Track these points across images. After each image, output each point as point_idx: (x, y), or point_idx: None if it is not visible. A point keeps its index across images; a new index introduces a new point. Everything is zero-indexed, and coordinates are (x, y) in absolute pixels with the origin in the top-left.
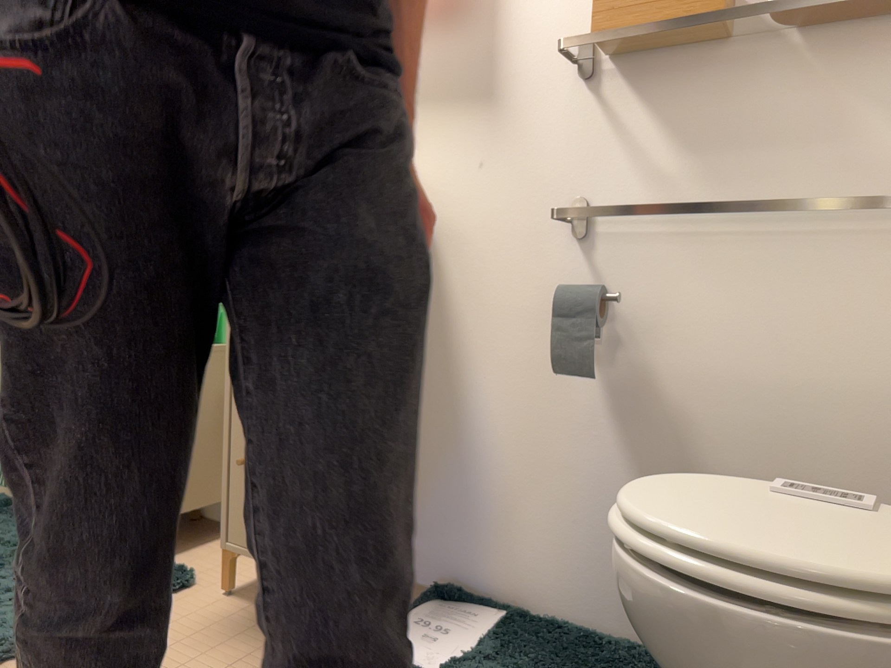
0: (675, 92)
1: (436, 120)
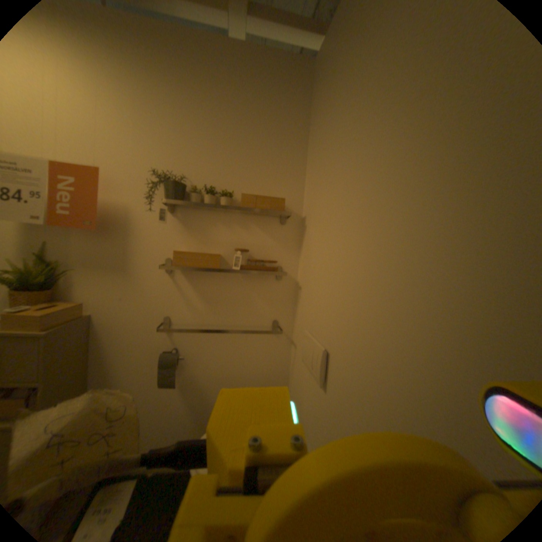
0: (204, 282)
1: (96, 276)
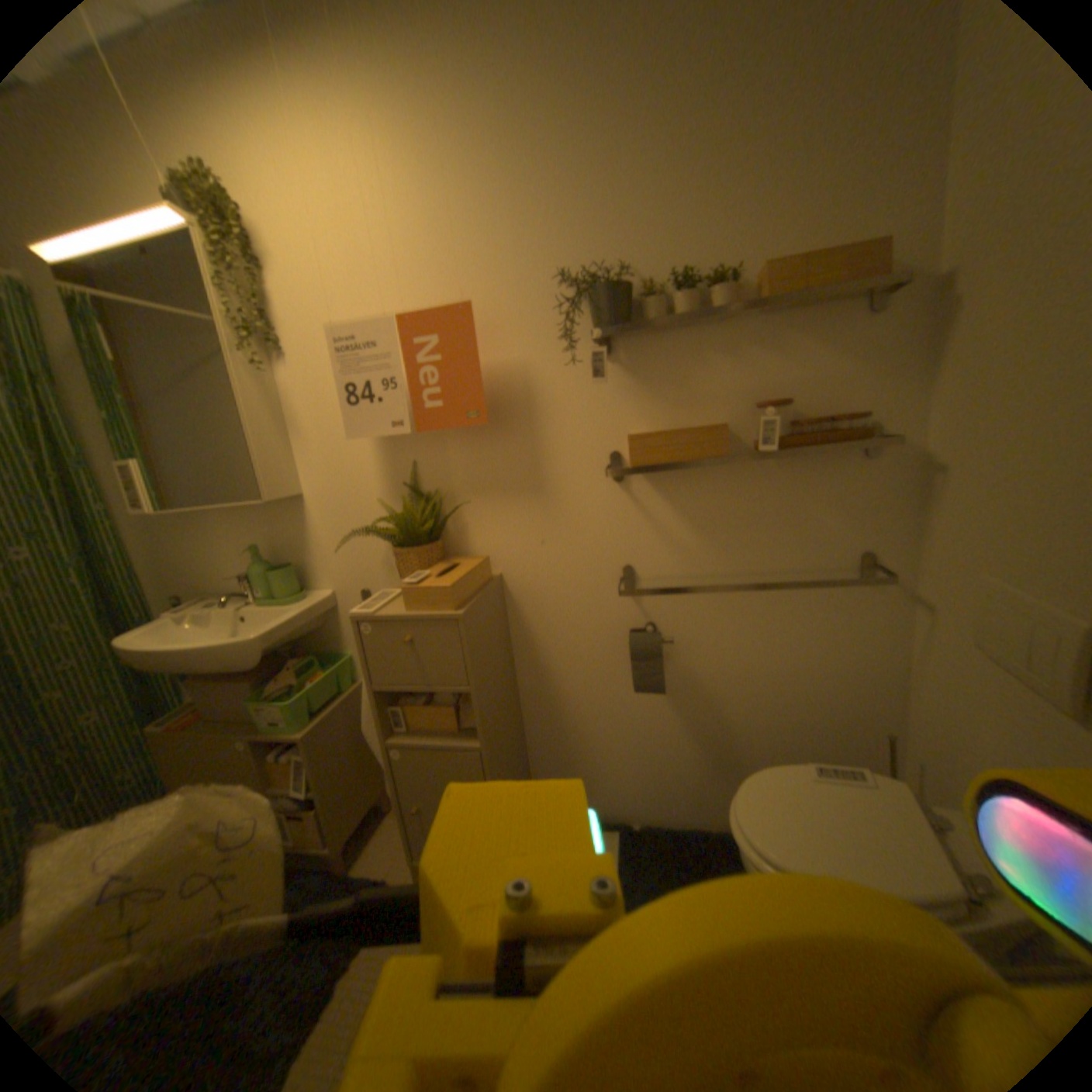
0: (693, 488)
1: (498, 506)
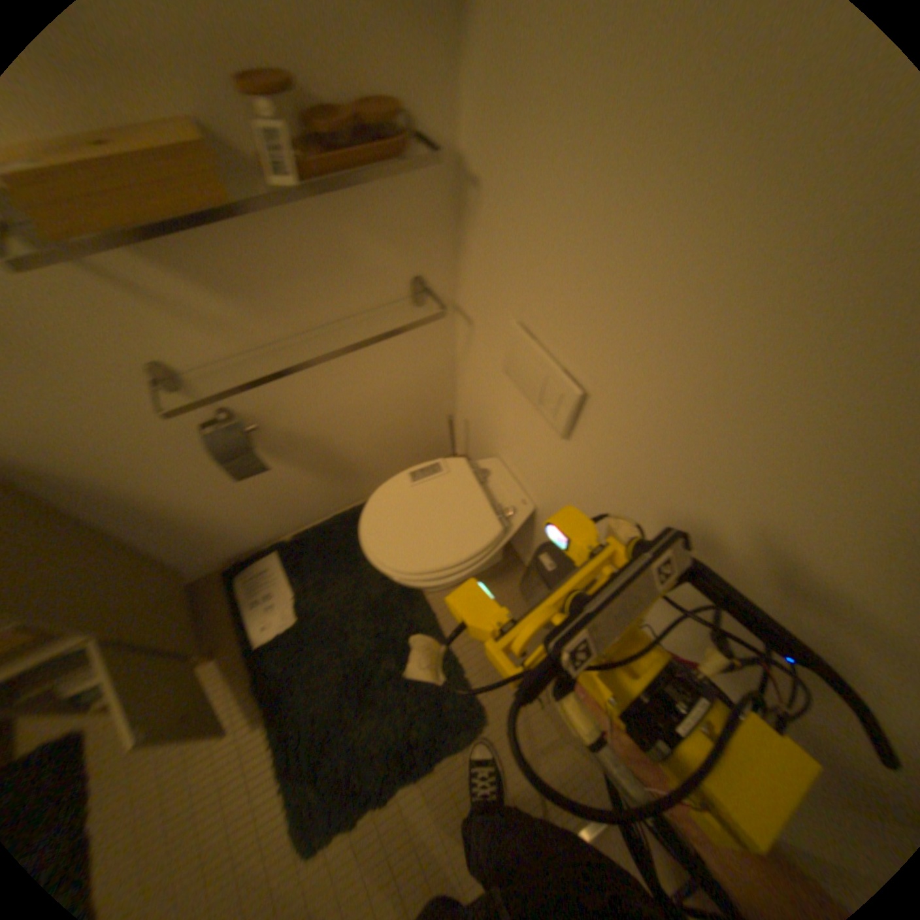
0: (184, 242)
1: None
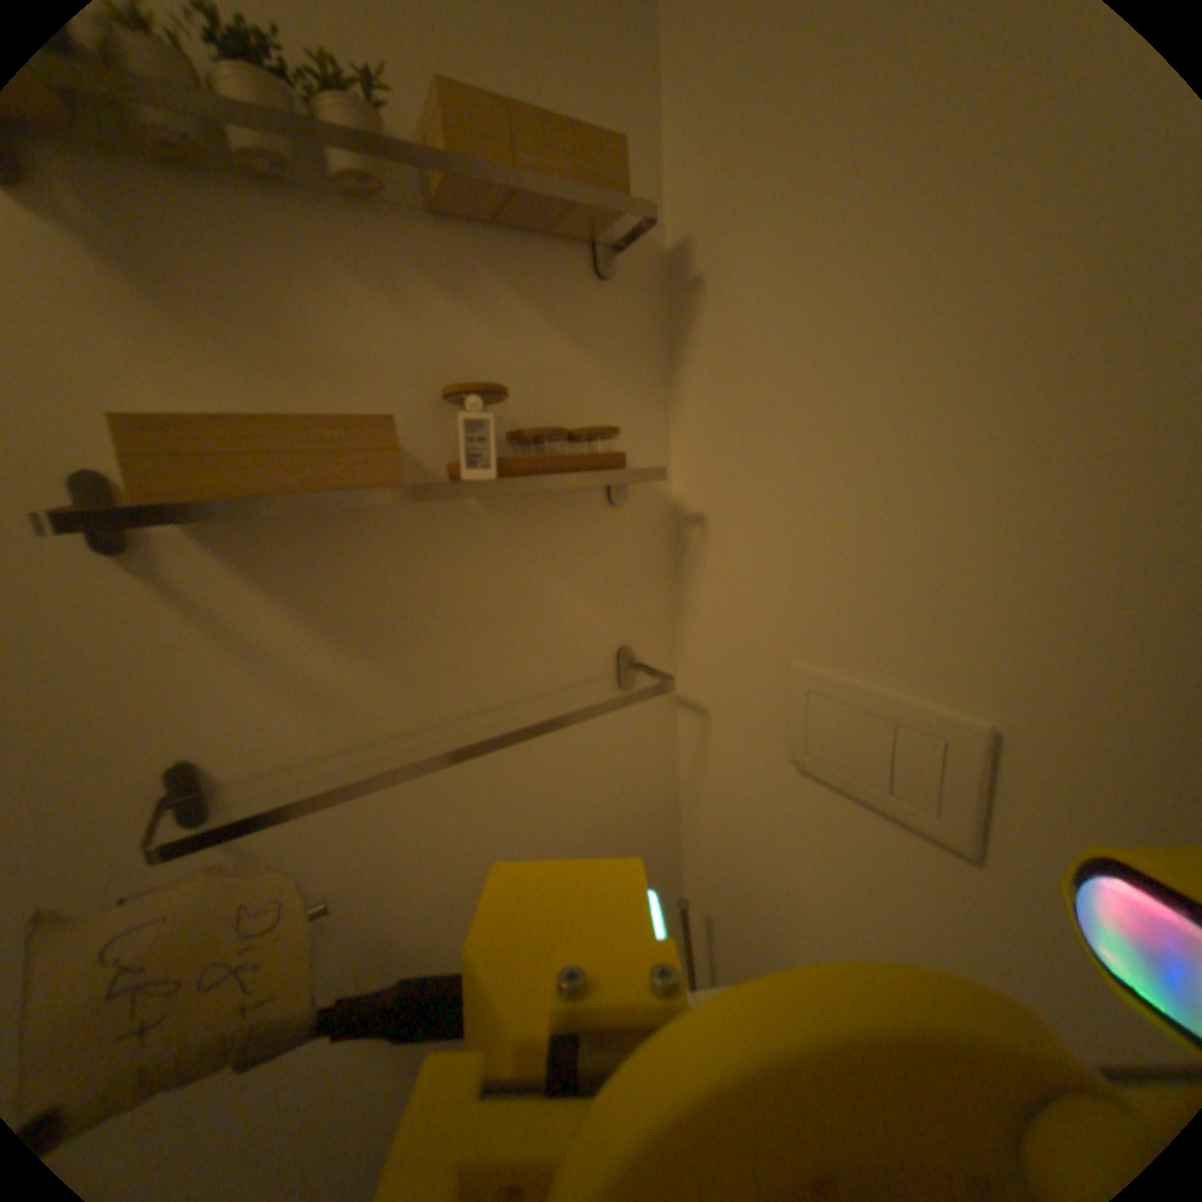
0: (334, 564)
1: None
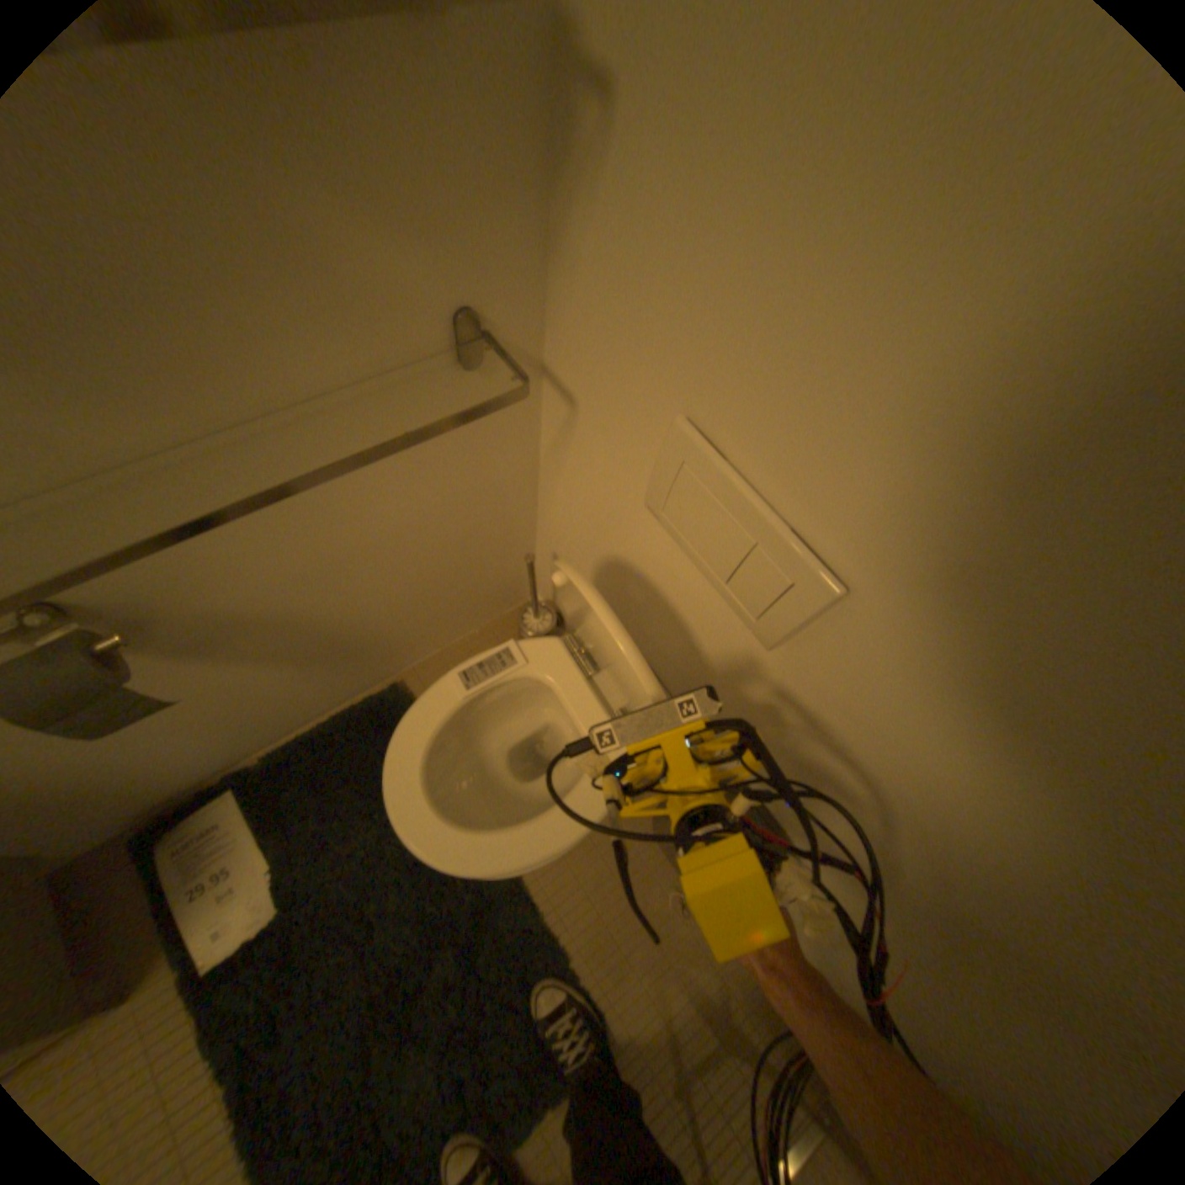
0: None
1: None
